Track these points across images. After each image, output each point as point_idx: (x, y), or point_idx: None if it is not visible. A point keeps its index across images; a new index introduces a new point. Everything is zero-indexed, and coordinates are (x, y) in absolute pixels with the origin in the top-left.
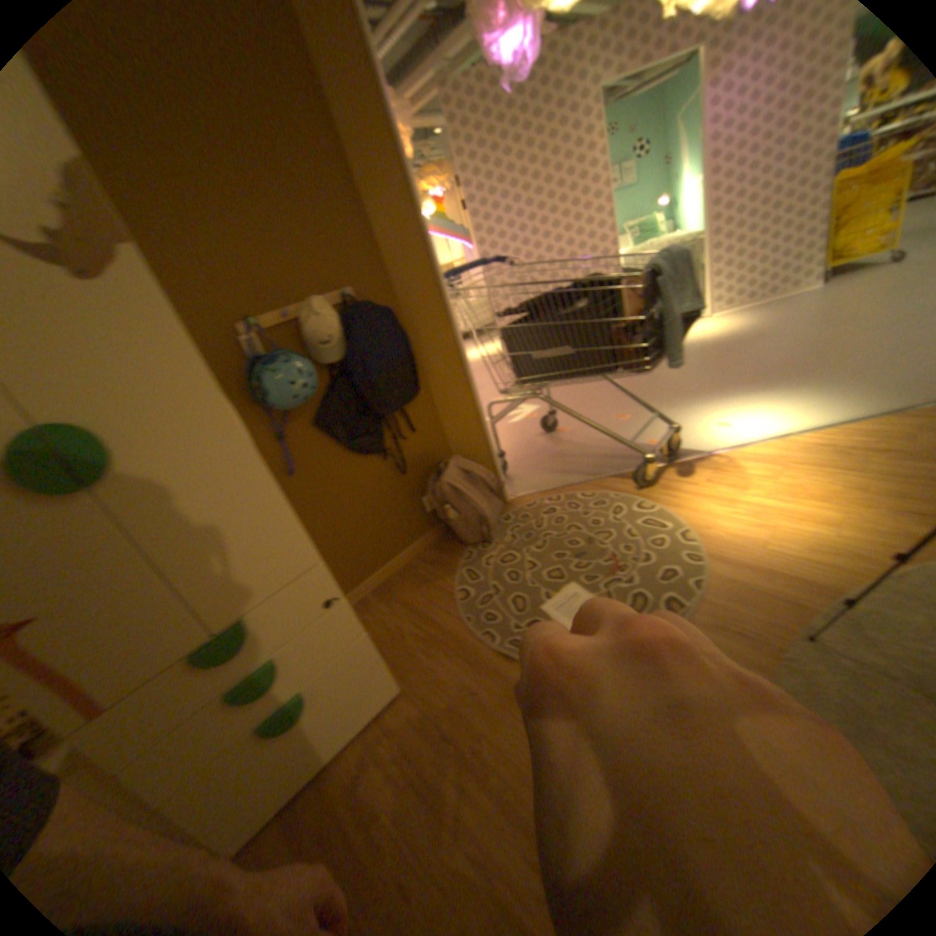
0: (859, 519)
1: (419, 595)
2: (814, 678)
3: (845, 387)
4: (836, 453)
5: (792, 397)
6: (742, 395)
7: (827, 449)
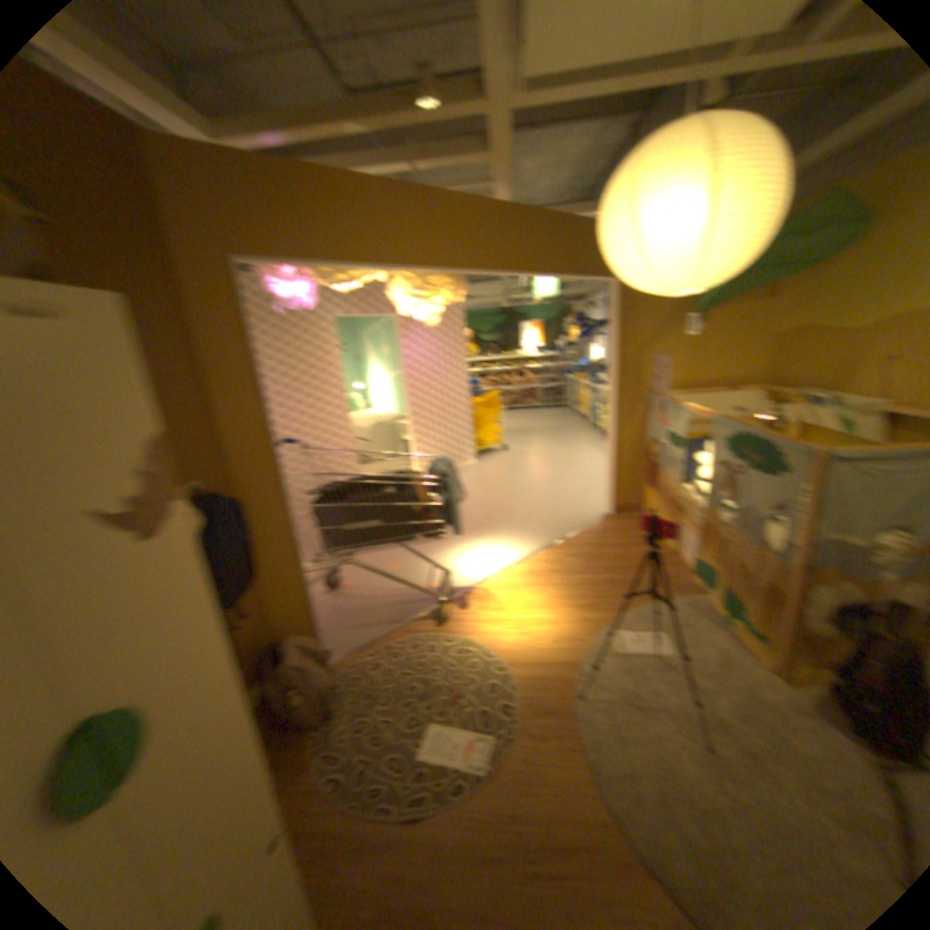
0: (565, 619)
1: None
2: (593, 725)
3: (520, 535)
4: (536, 580)
5: (498, 544)
6: (470, 544)
7: (531, 577)
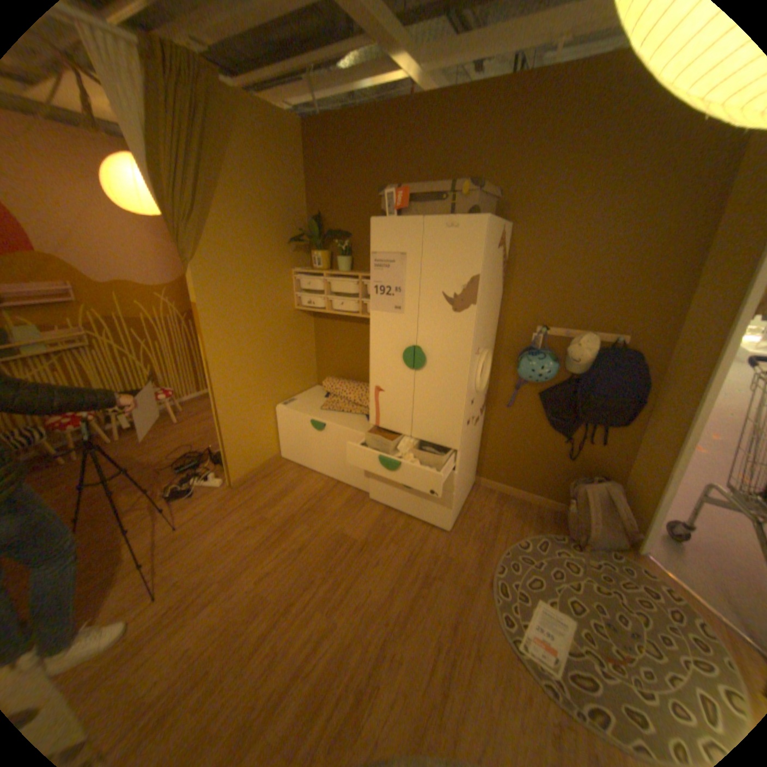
0: None
1: (509, 519)
2: None
3: None
4: None
5: None
6: None
7: None
